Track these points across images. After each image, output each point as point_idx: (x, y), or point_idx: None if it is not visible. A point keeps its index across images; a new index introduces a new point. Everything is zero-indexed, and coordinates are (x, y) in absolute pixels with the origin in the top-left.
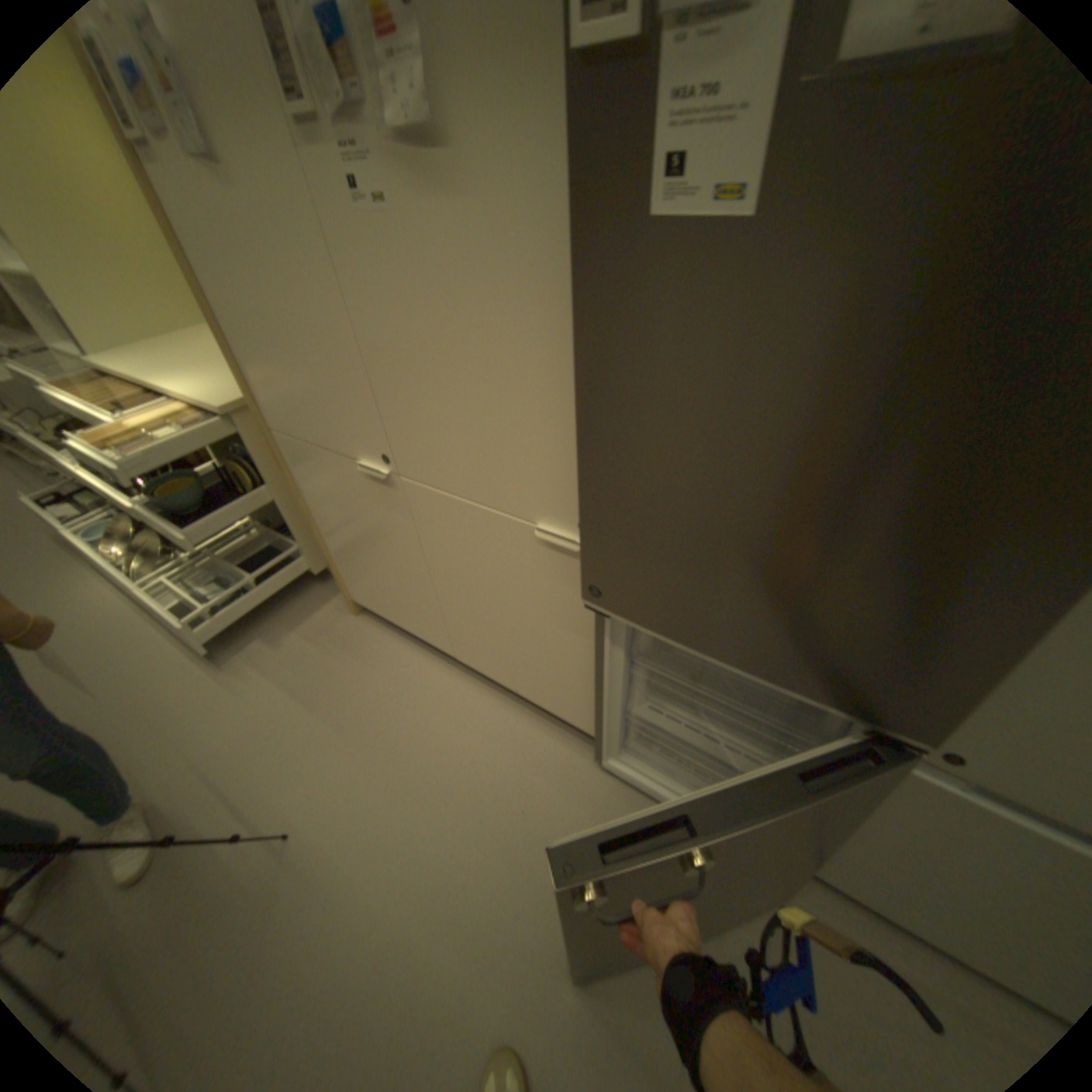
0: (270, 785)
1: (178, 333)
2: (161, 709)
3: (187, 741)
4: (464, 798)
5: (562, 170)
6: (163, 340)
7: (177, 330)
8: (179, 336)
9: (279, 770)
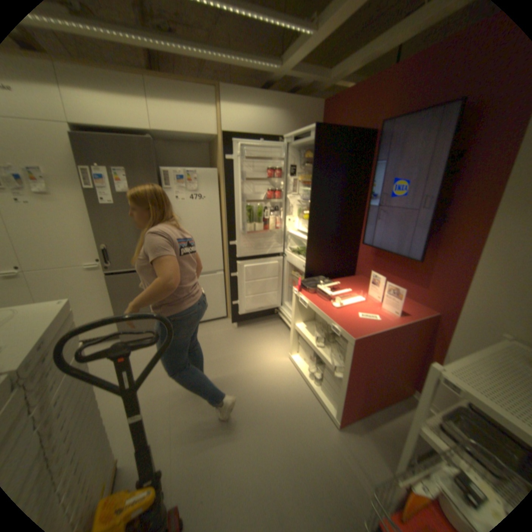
0: None
1: None
2: None
3: None
4: None
5: (78, 198)
6: None
7: None
8: None
9: None
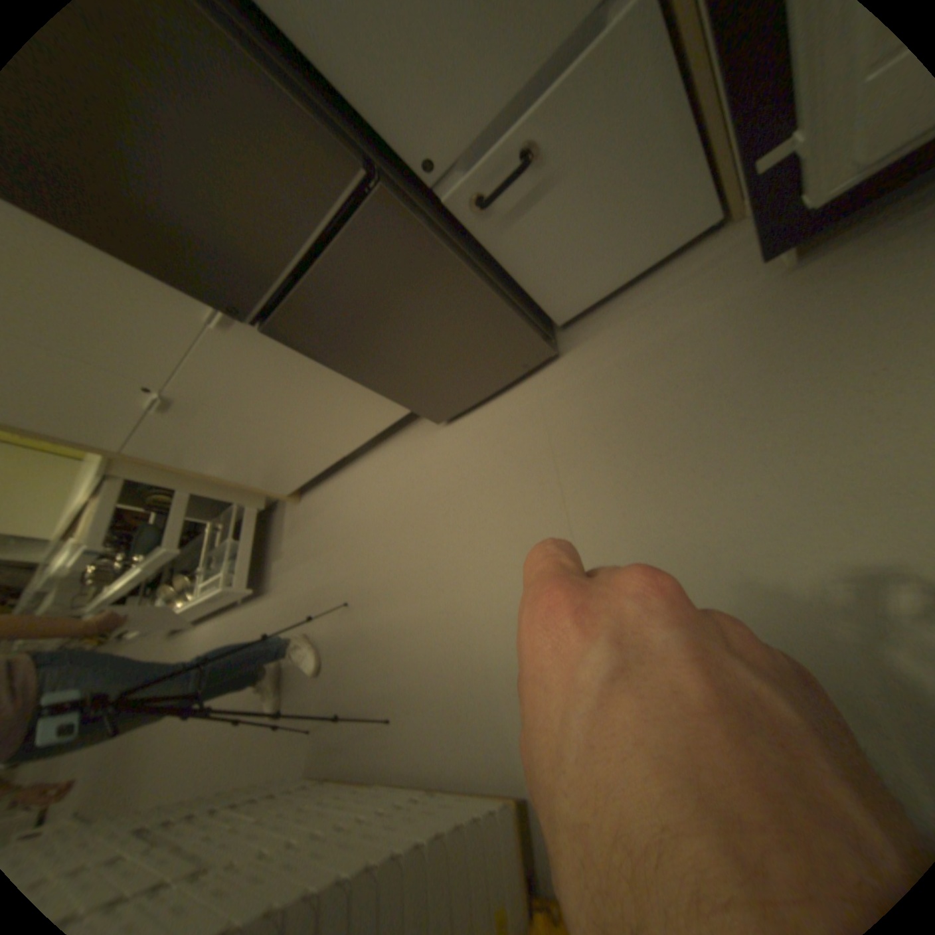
0: (327, 596)
1: (76, 484)
2: (265, 630)
3: (284, 625)
4: (401, 499)
5: None
6: (73, 494)
7: (74, 483)
8: (77, 484)
9: (325, 588)
